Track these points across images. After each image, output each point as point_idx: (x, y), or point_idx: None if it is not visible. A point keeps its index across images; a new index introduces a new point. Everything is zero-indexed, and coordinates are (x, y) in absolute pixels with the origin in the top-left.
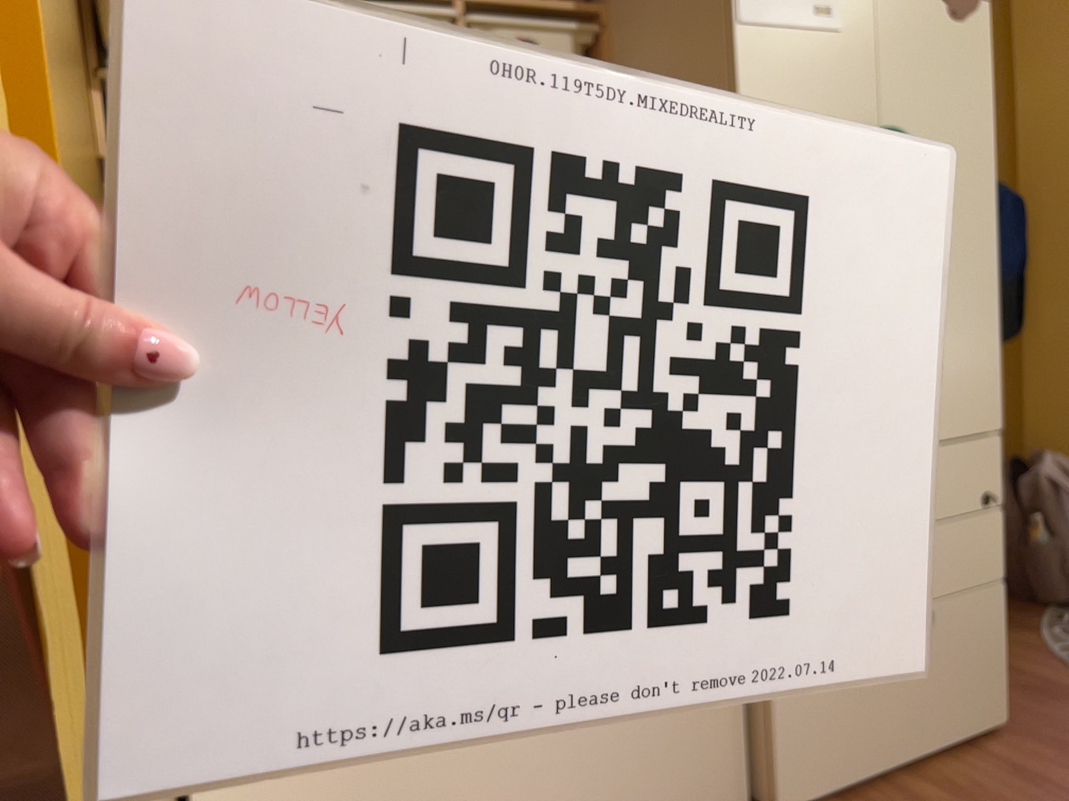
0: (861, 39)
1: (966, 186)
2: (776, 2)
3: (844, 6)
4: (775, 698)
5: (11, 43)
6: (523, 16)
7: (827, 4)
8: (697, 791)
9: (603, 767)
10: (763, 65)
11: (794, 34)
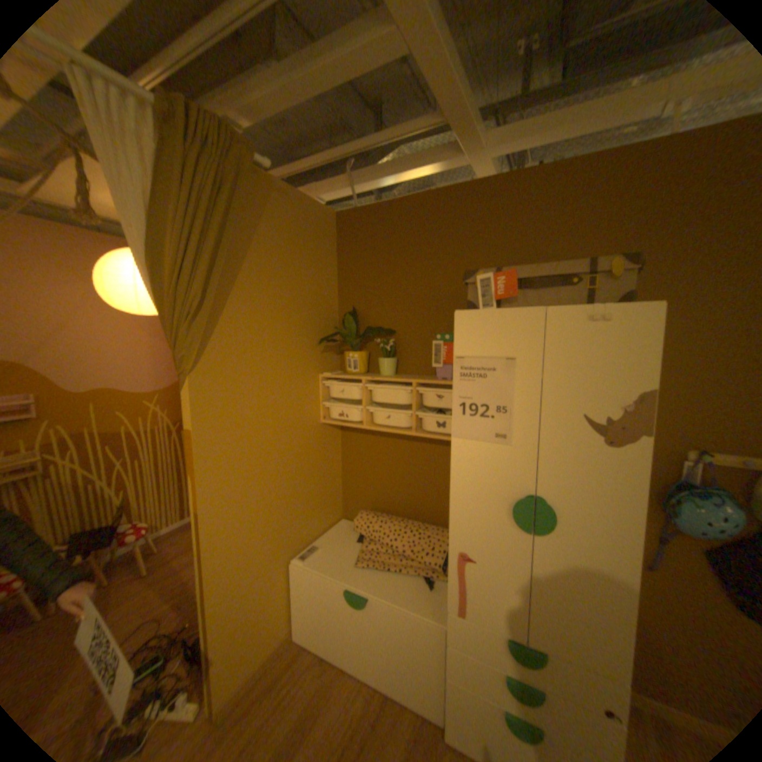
0: (525, 451)
1: (607, 541)
2: (473, 431)
3: (515, 435)
4: (446, 698)
5: (197, 483)
6: (433, 390)
7: (503, 434)
8: (420, 701)
9: (385, 663)
10: (463, 455)
11: (482, 445)
